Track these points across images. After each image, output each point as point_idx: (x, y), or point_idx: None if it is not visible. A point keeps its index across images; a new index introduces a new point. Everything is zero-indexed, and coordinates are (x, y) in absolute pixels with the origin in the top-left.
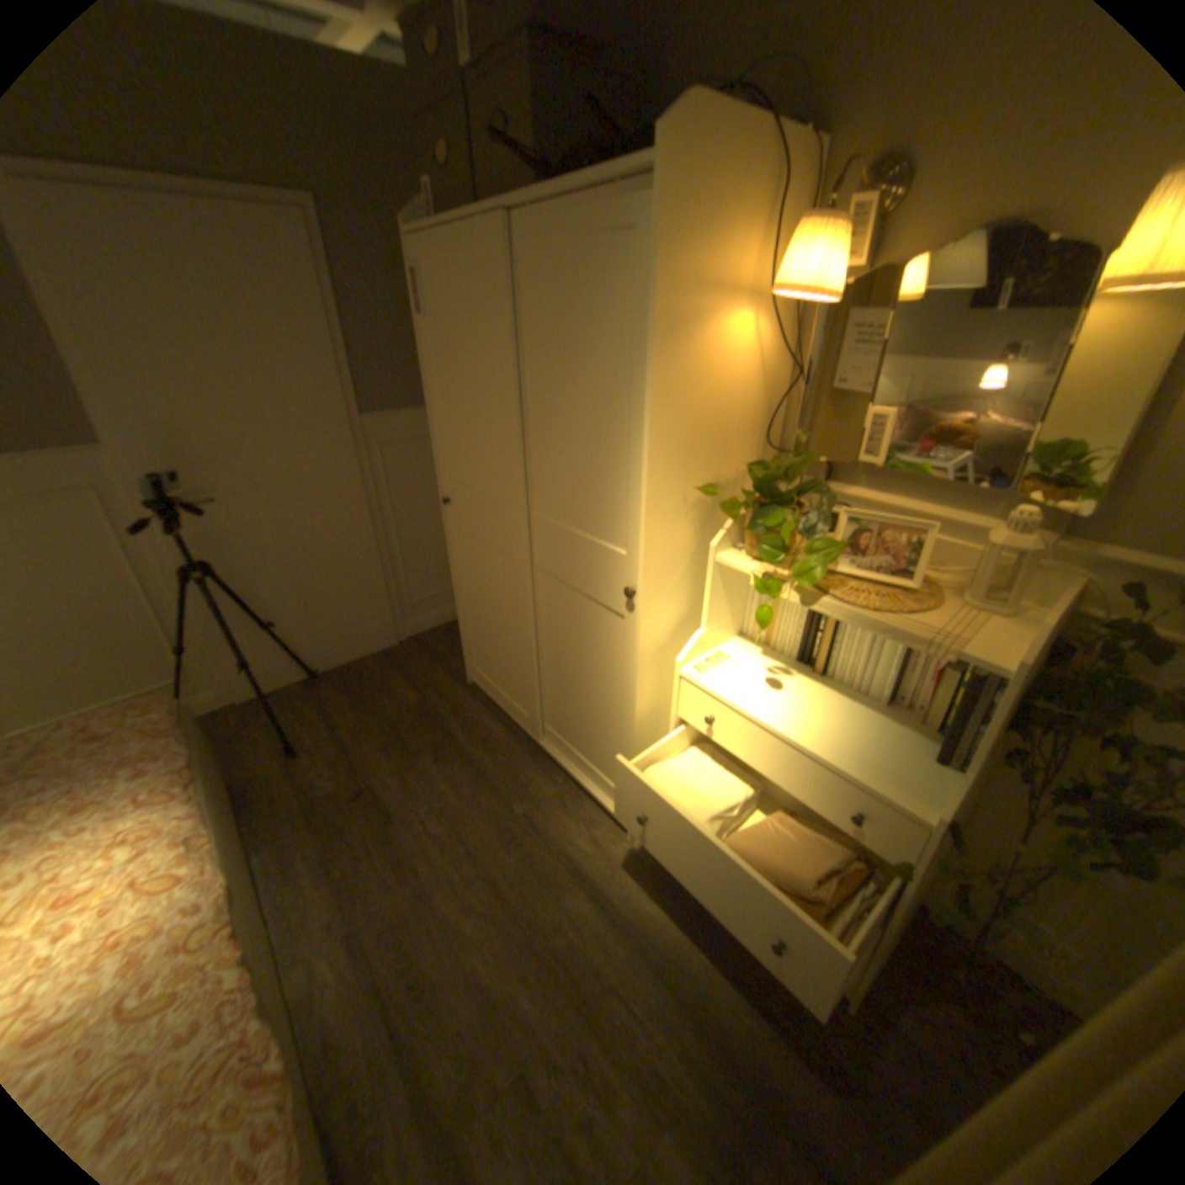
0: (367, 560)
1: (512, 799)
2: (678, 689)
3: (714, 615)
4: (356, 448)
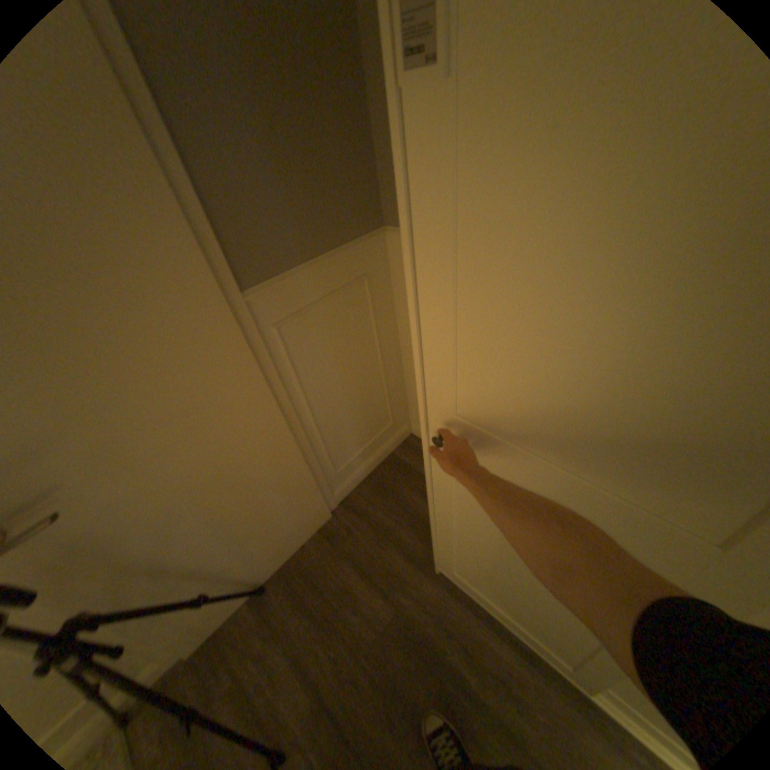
0: (290, 462)
1: None
2: None
3: None
4: (250, 342)
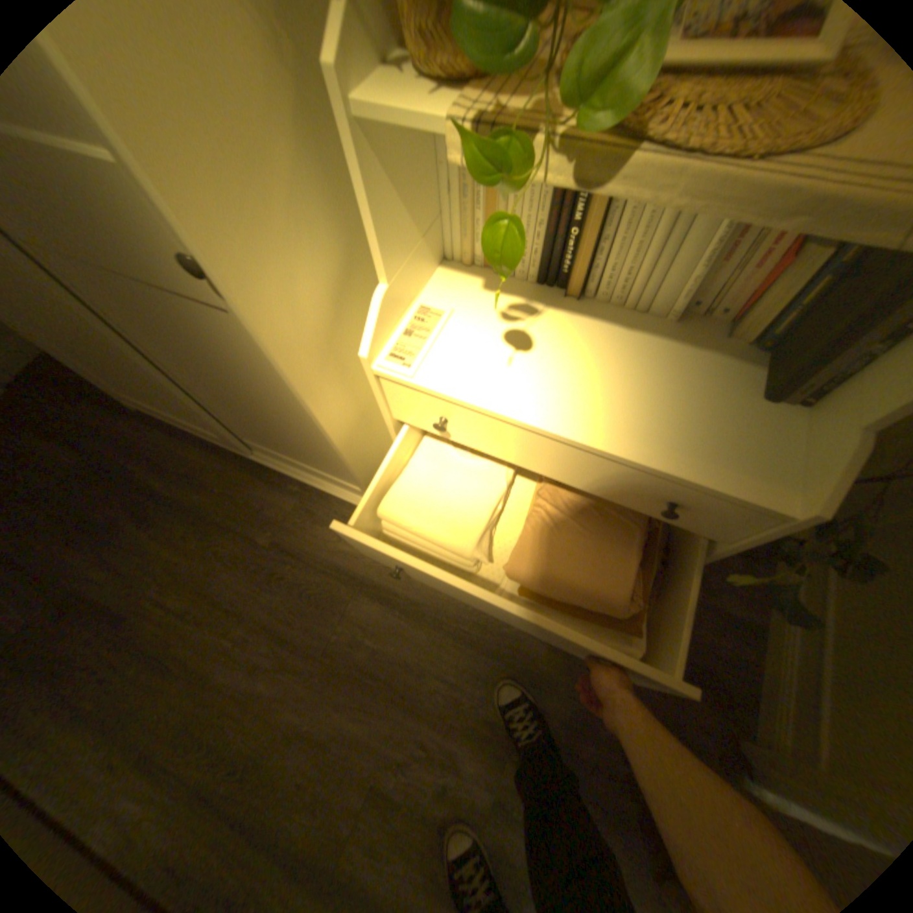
0: None
1: (252, 532)
2: (381, 391)
3: (394, 249)
4: None
